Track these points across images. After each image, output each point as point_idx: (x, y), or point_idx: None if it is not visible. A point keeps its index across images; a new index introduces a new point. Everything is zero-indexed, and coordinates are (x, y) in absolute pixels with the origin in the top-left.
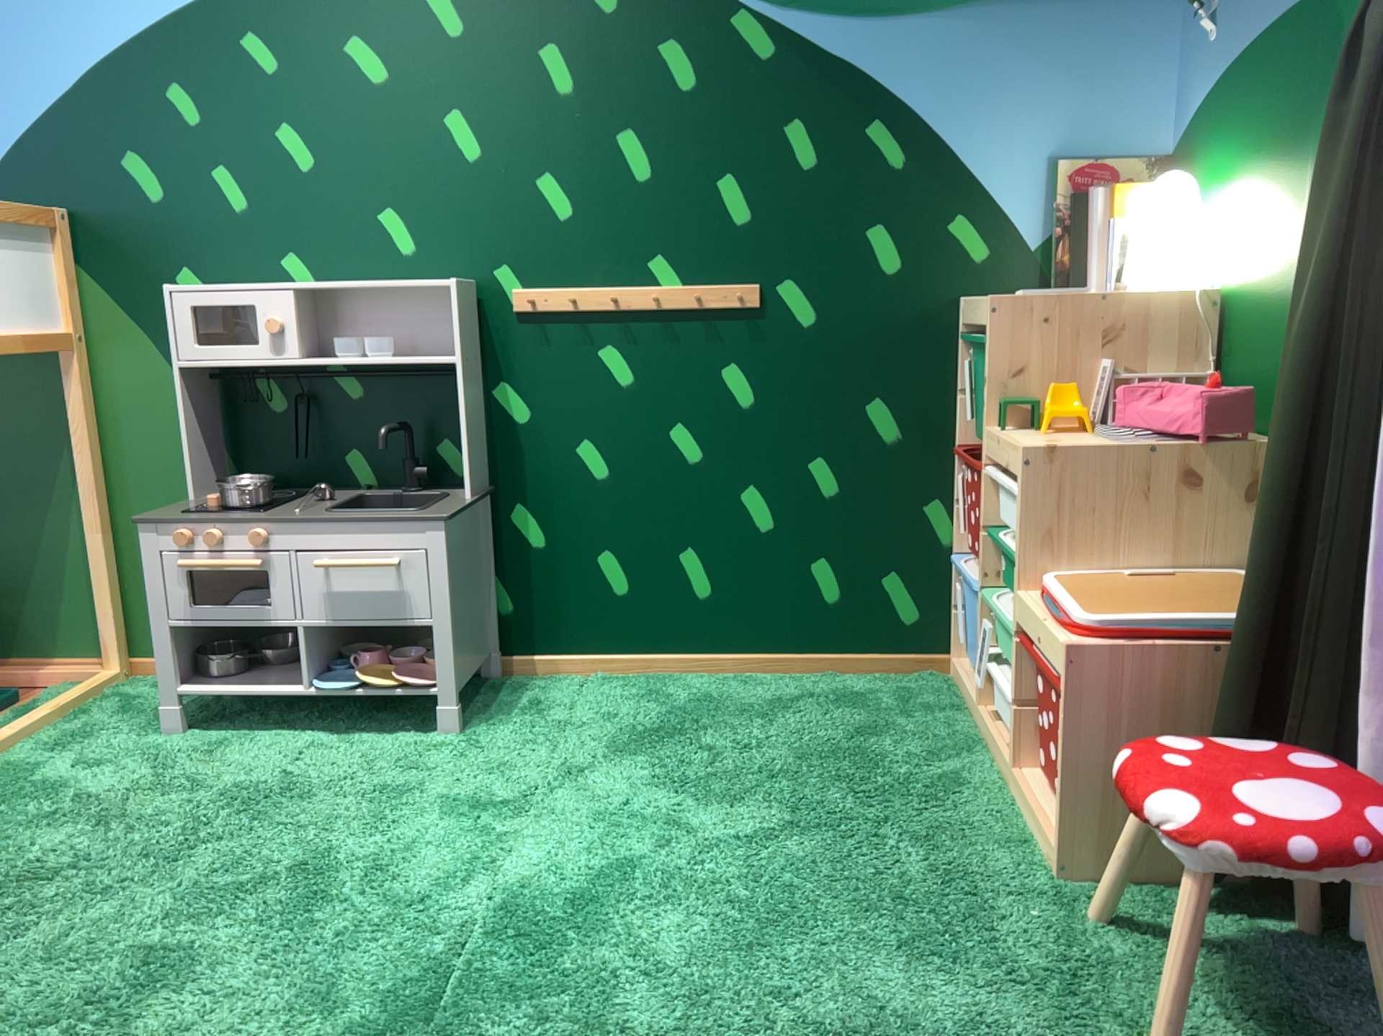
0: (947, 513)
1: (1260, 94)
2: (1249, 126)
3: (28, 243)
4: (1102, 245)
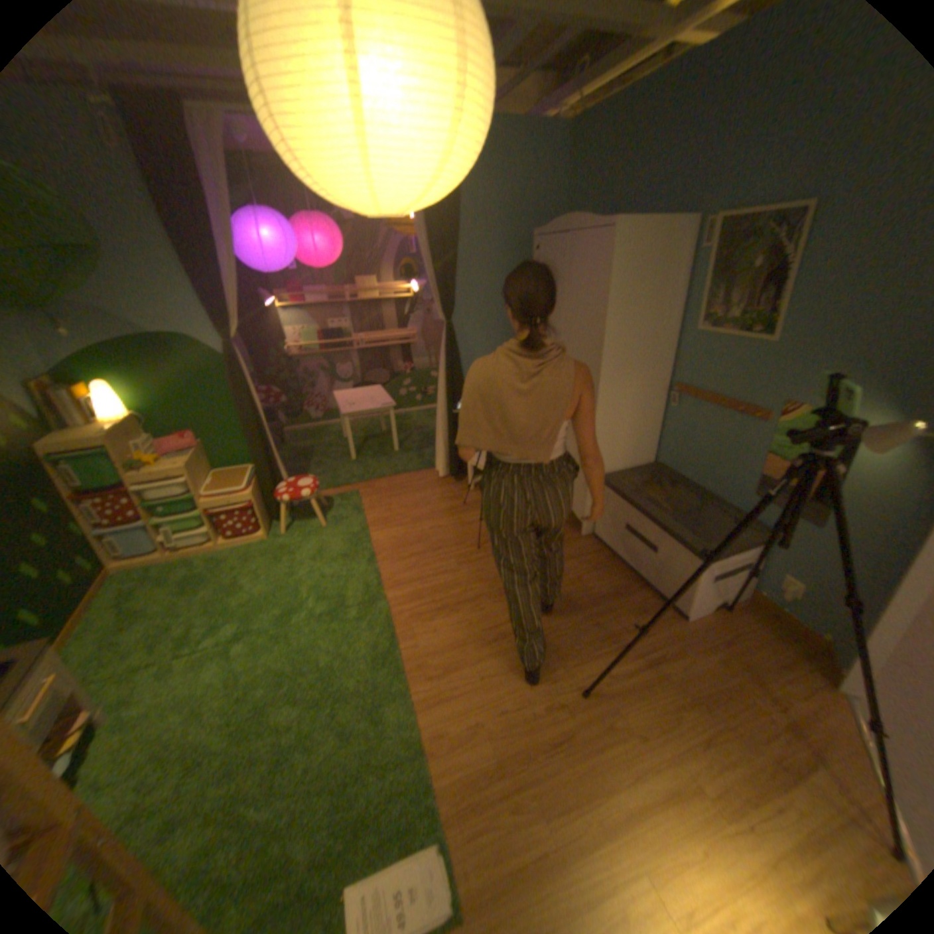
0: (71, 528)
1: (113, 357)
2: (110, 366)
3: None
4: (69, 412)
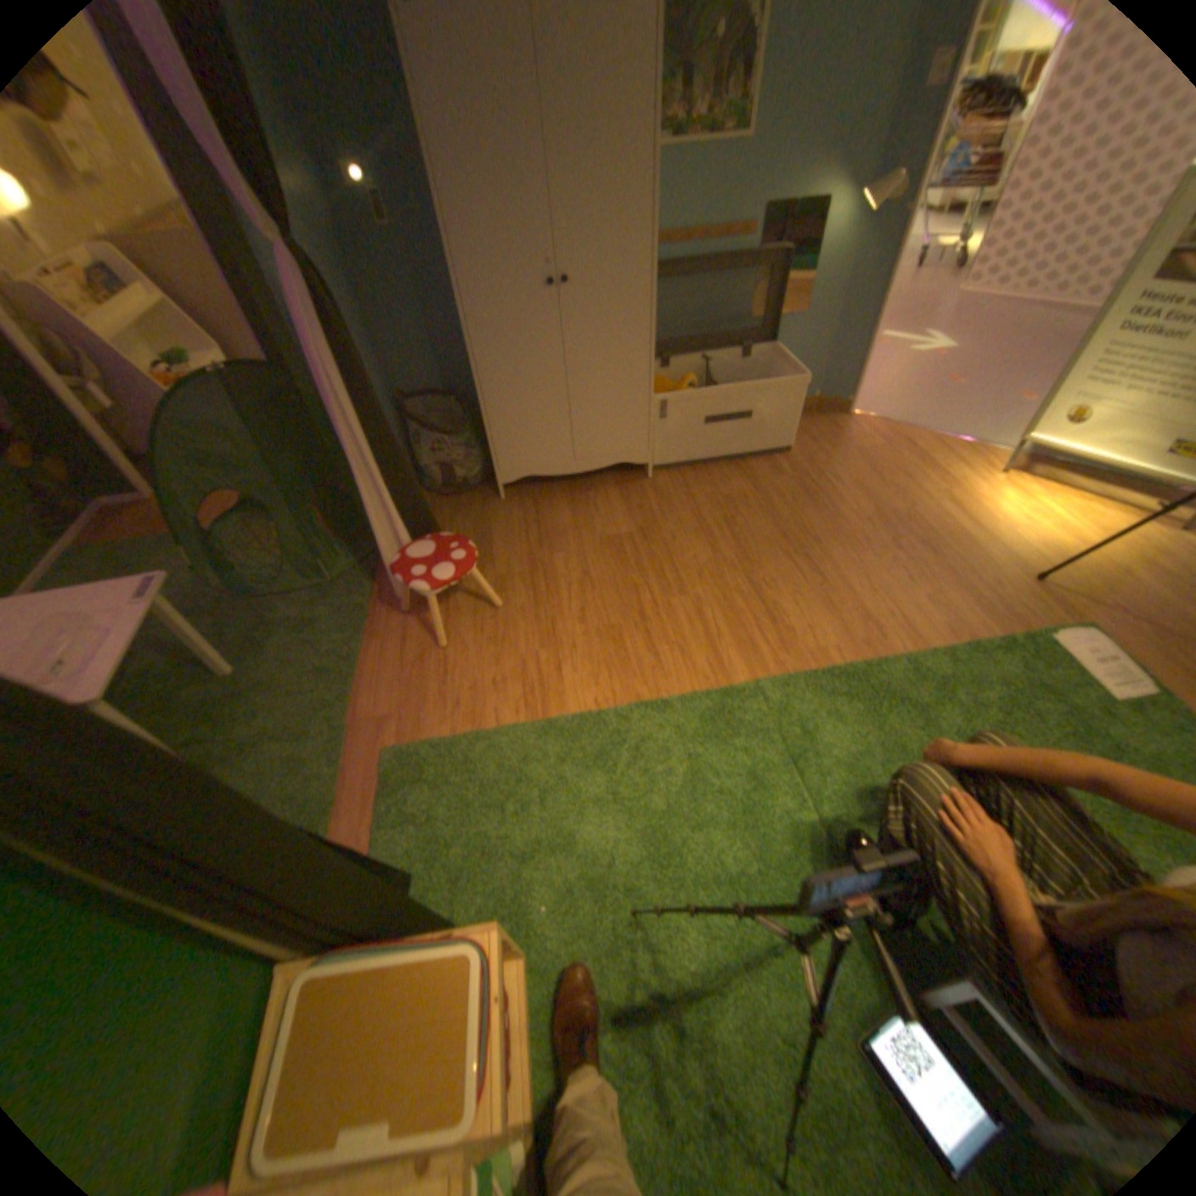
0: None
1: None
2: None
3: None
4: None
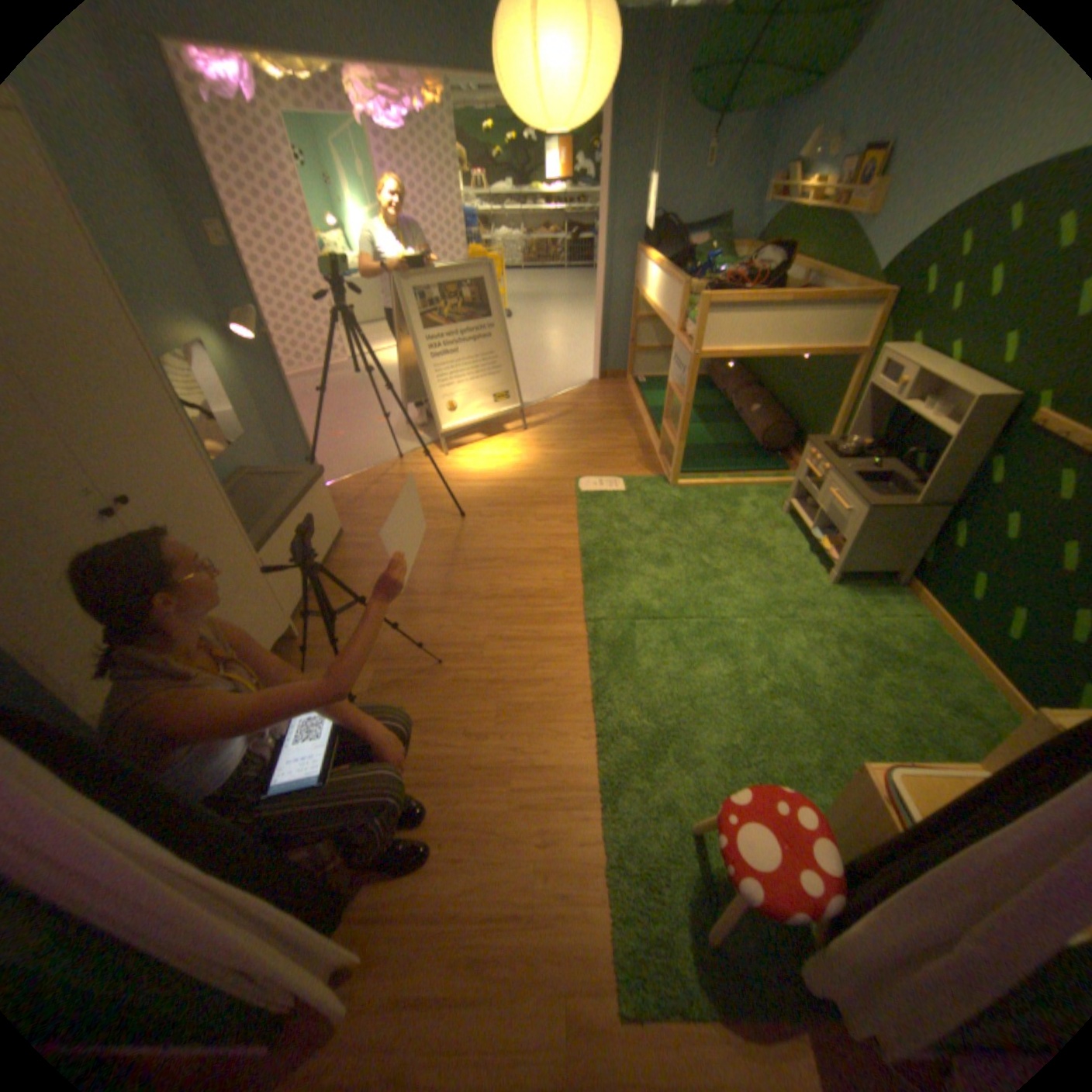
0: None
1: None
2: None
3: (874, 300)
4: None
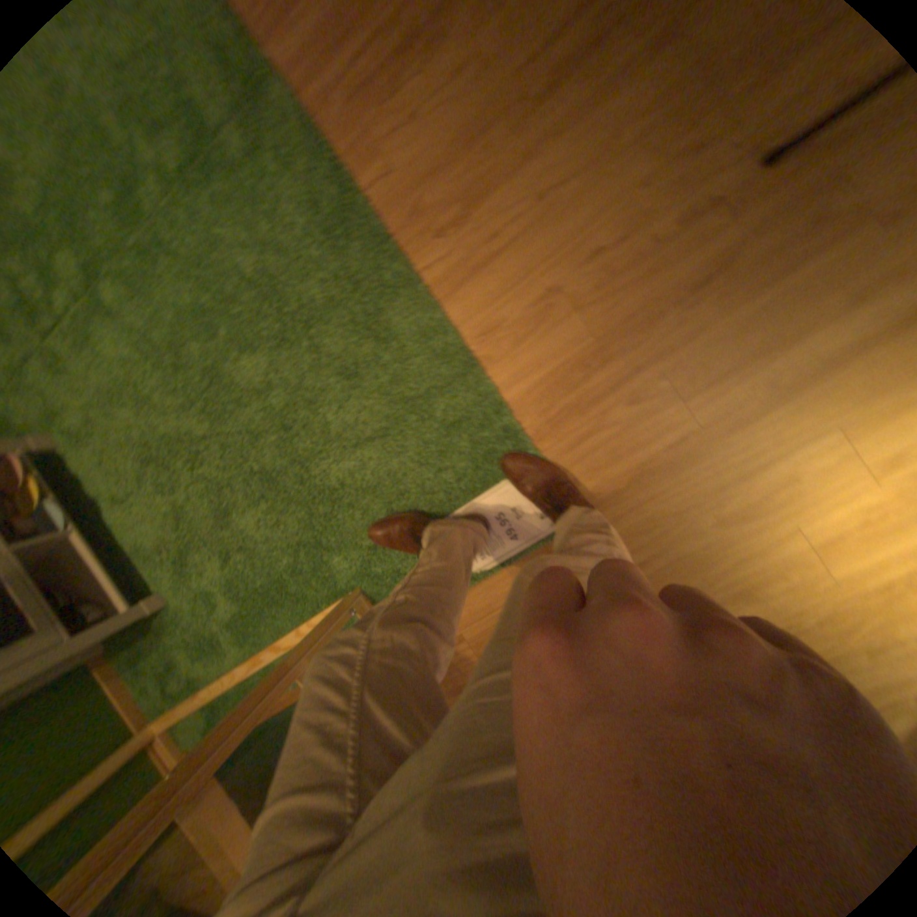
0: None
1: None
2: None
3: None
4: None
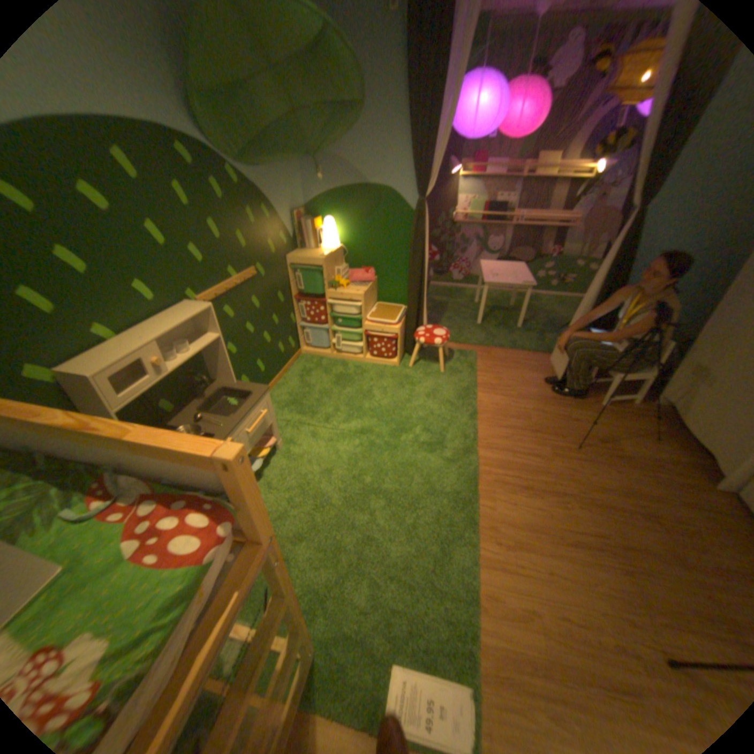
0: (292, 316)
1: (343, 201)
2: (340, 207)
3: None
4: (309, 237)
